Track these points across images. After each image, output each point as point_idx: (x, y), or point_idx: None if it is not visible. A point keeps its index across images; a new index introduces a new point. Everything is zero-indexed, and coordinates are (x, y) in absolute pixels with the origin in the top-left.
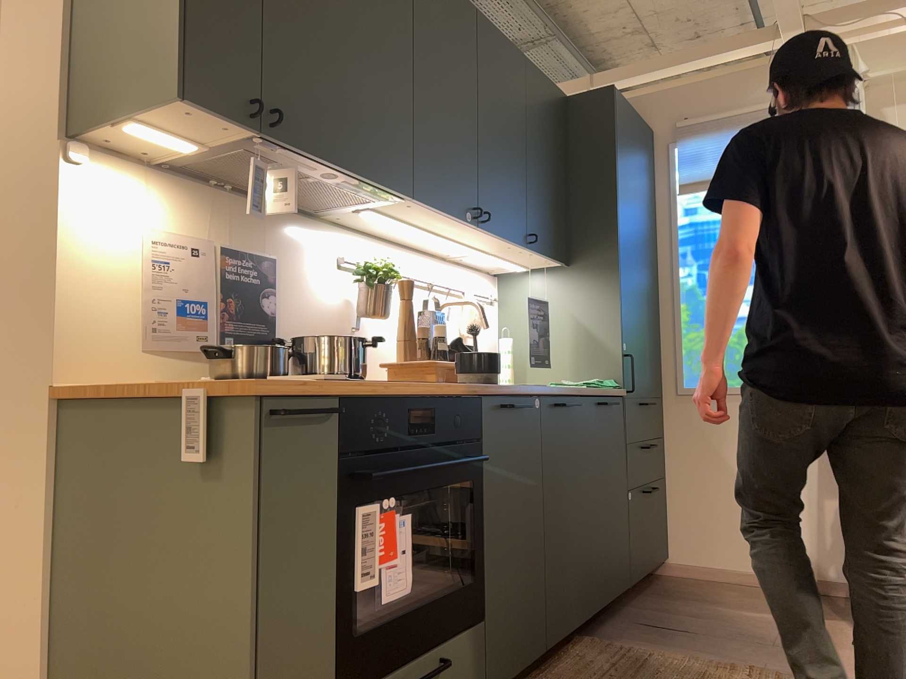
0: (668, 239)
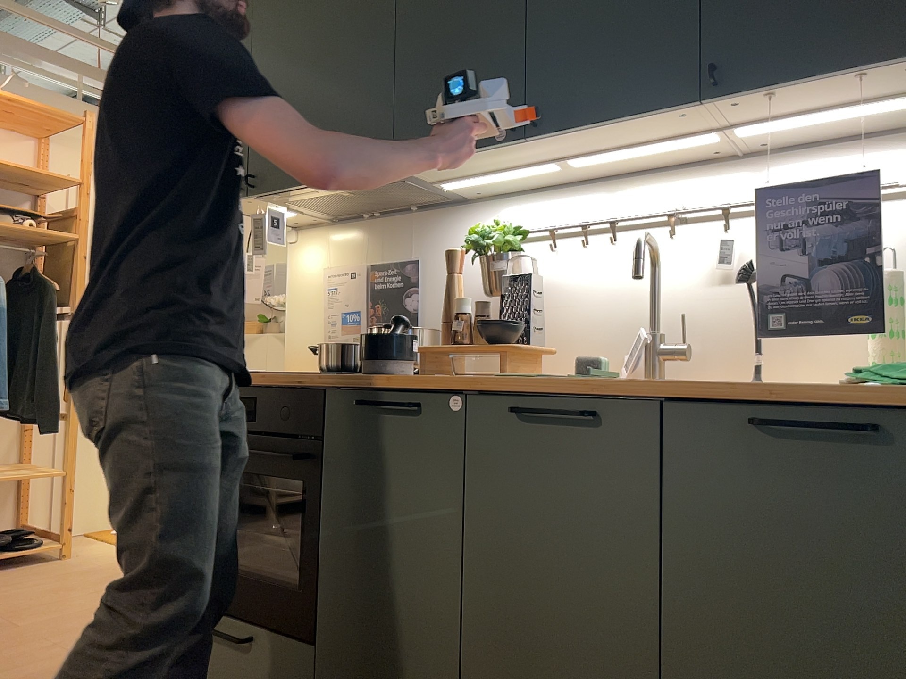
0: None
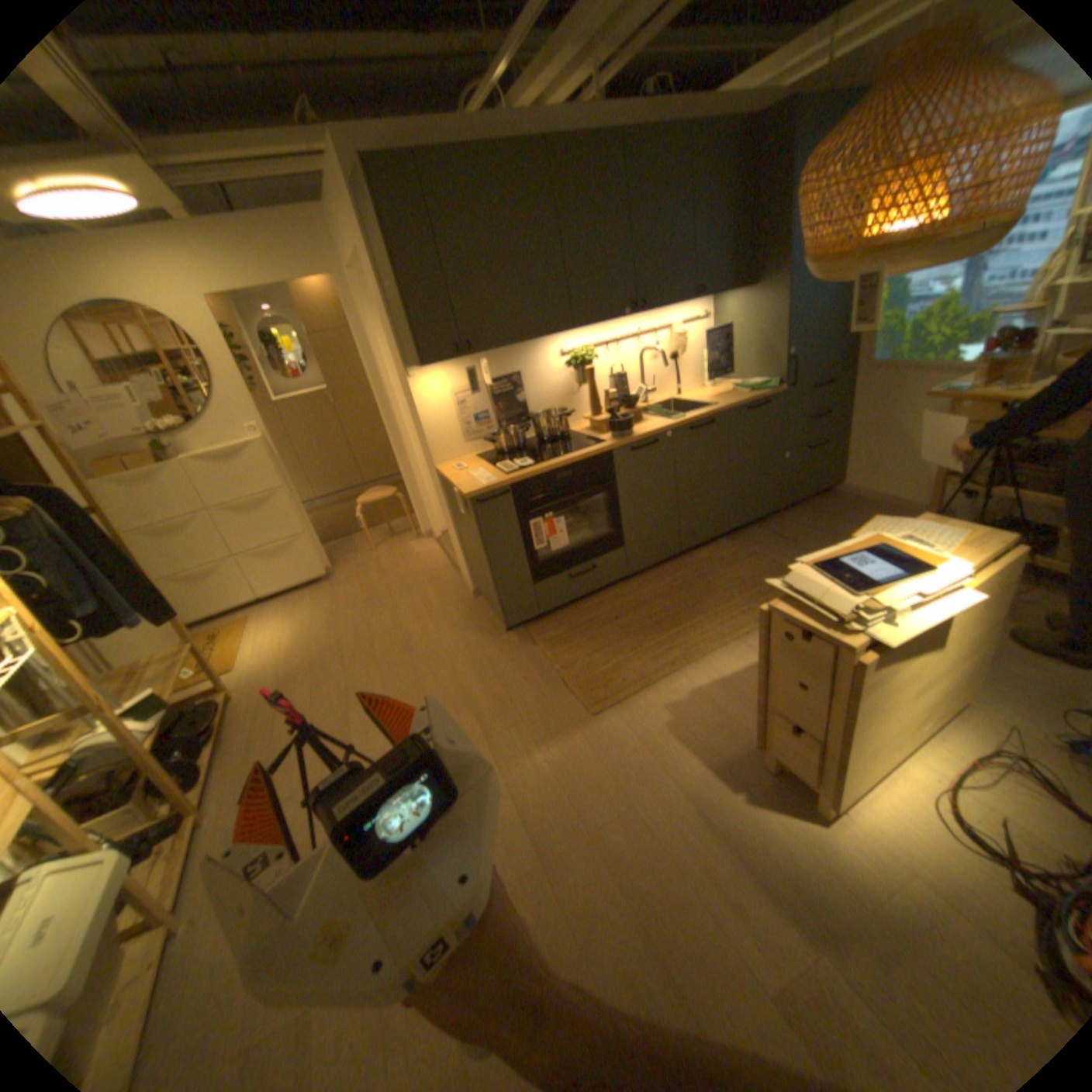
0: None
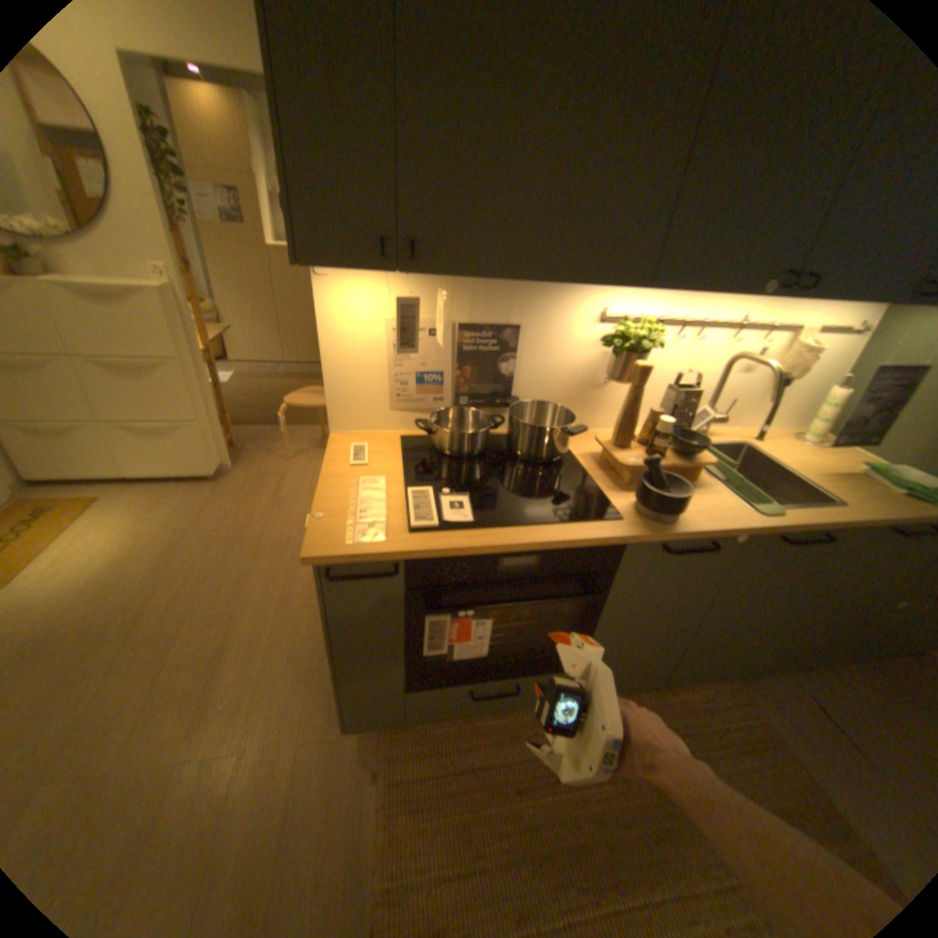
0: None
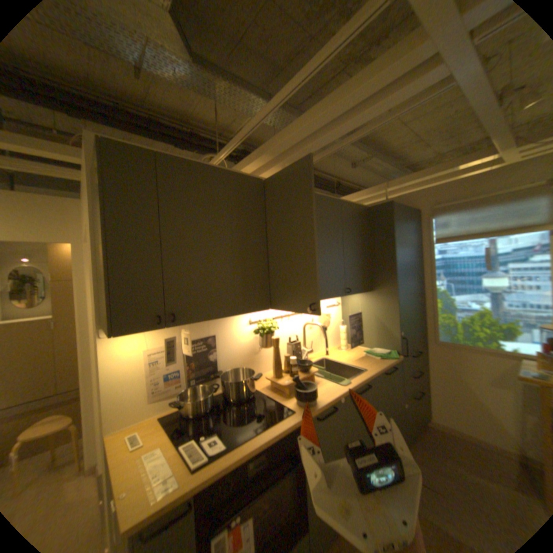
0: (429, 265)
